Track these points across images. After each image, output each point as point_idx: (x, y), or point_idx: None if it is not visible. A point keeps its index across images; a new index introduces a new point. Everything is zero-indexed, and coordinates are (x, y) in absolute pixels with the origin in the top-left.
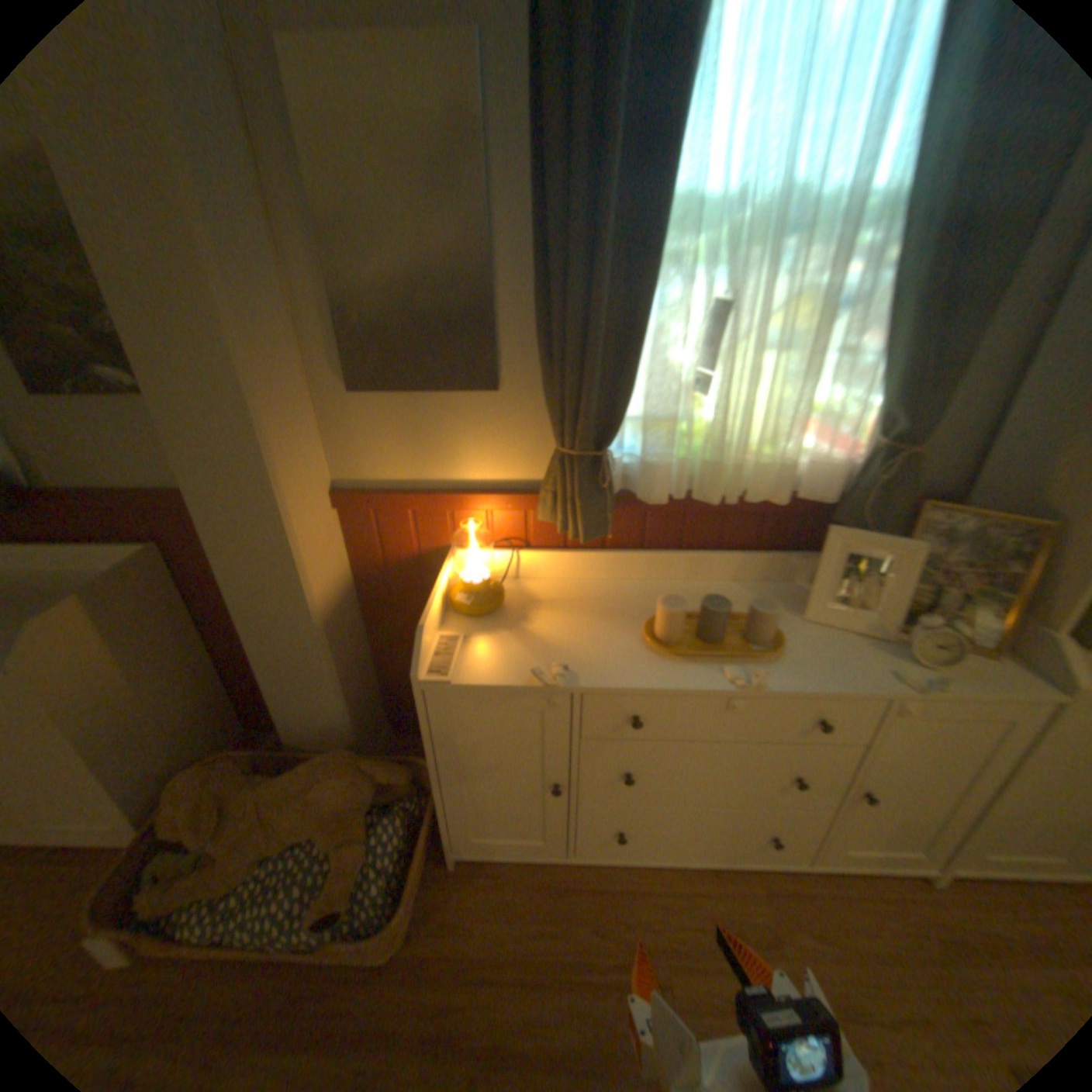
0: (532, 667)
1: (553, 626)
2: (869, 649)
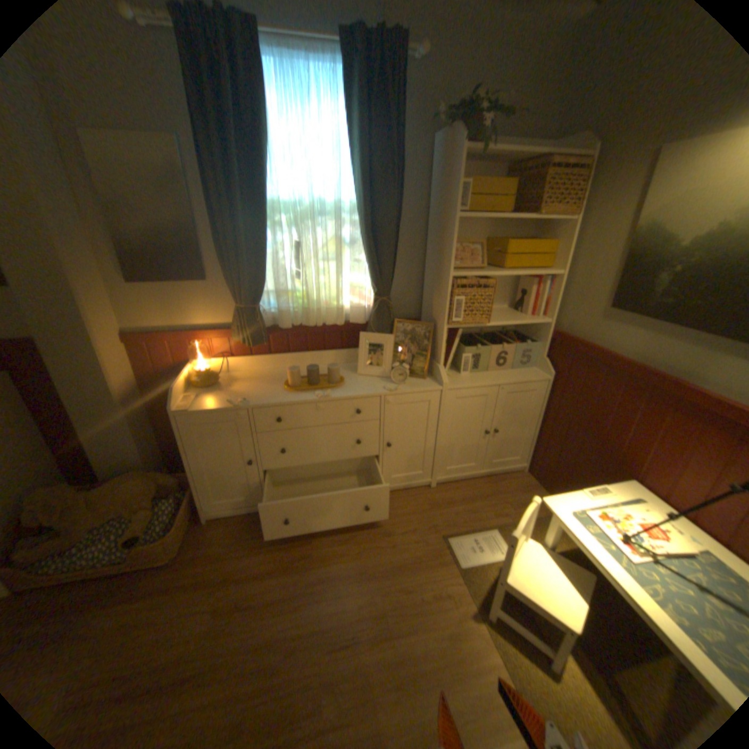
0: (228, 402)
1: (241, 388)
2: (378, 381)
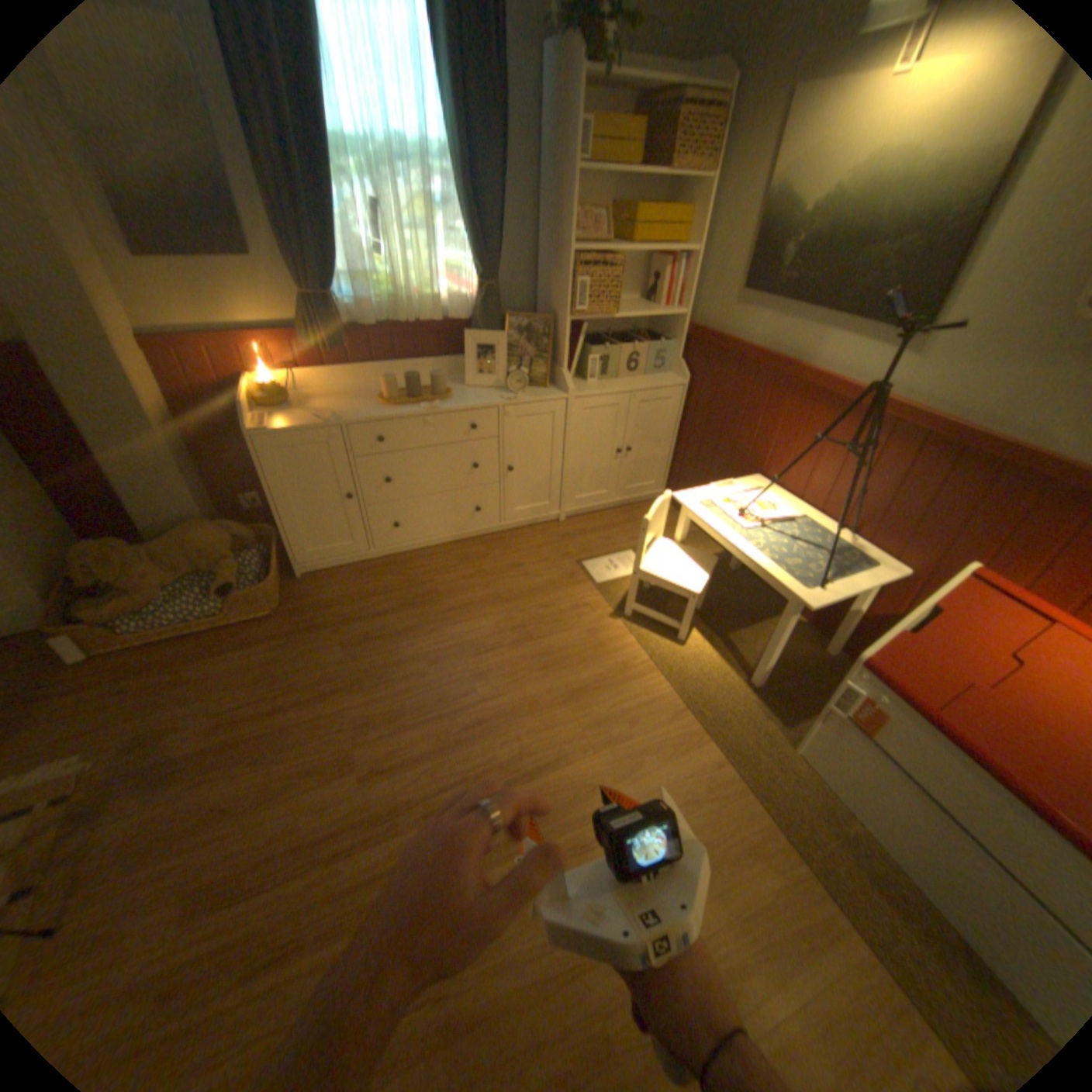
0: (314, 420)
1: (323, 406)
2: (492, 393)
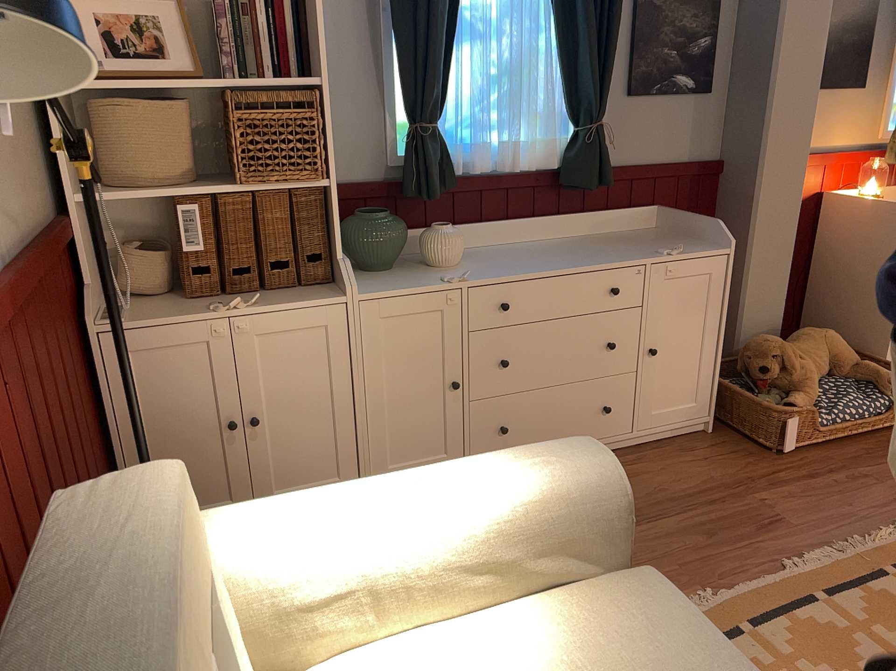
0: None
1: None
2: None
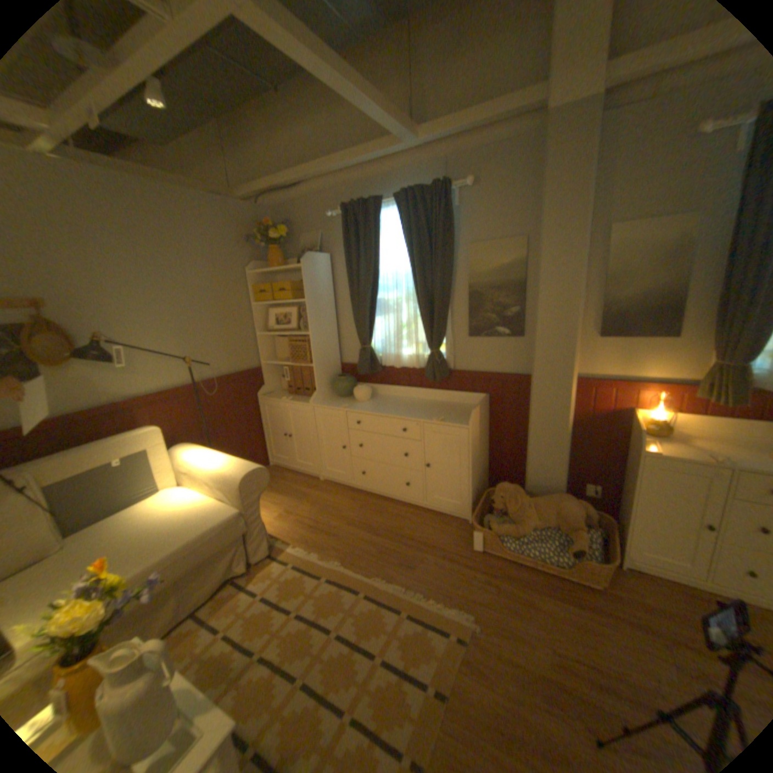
0: (704, 456)
1: (707, 446)
2: None
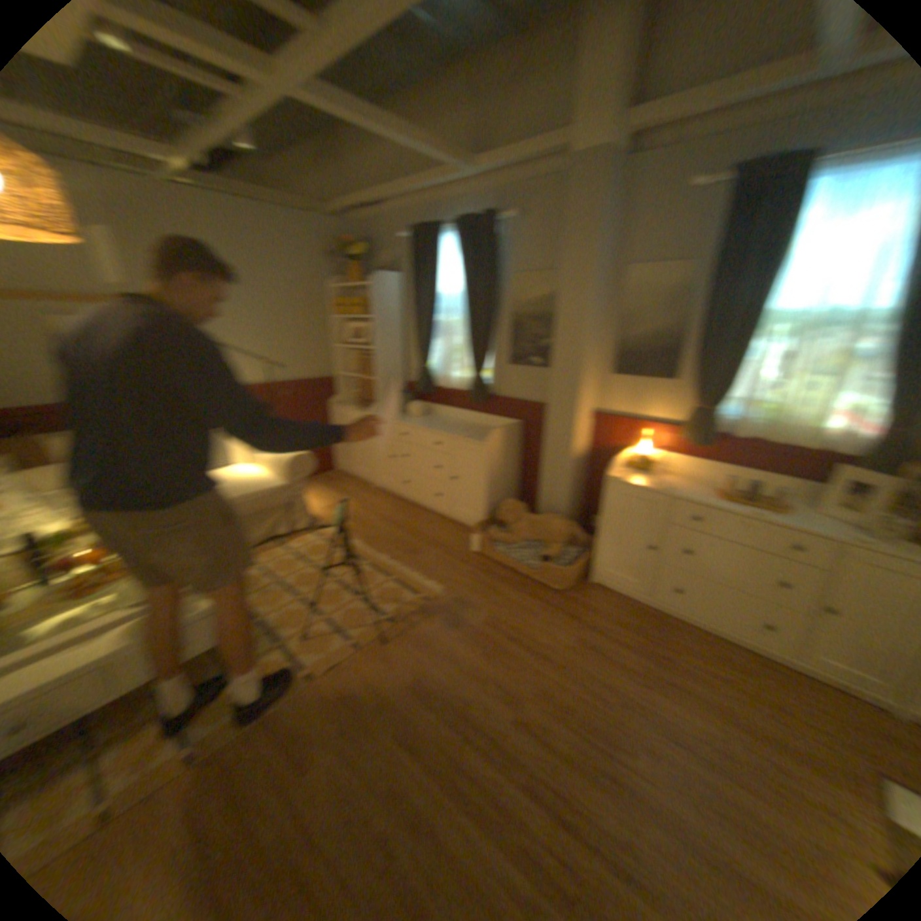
0: (653, 486)
1: (669, 480)
2: (846, 528)
